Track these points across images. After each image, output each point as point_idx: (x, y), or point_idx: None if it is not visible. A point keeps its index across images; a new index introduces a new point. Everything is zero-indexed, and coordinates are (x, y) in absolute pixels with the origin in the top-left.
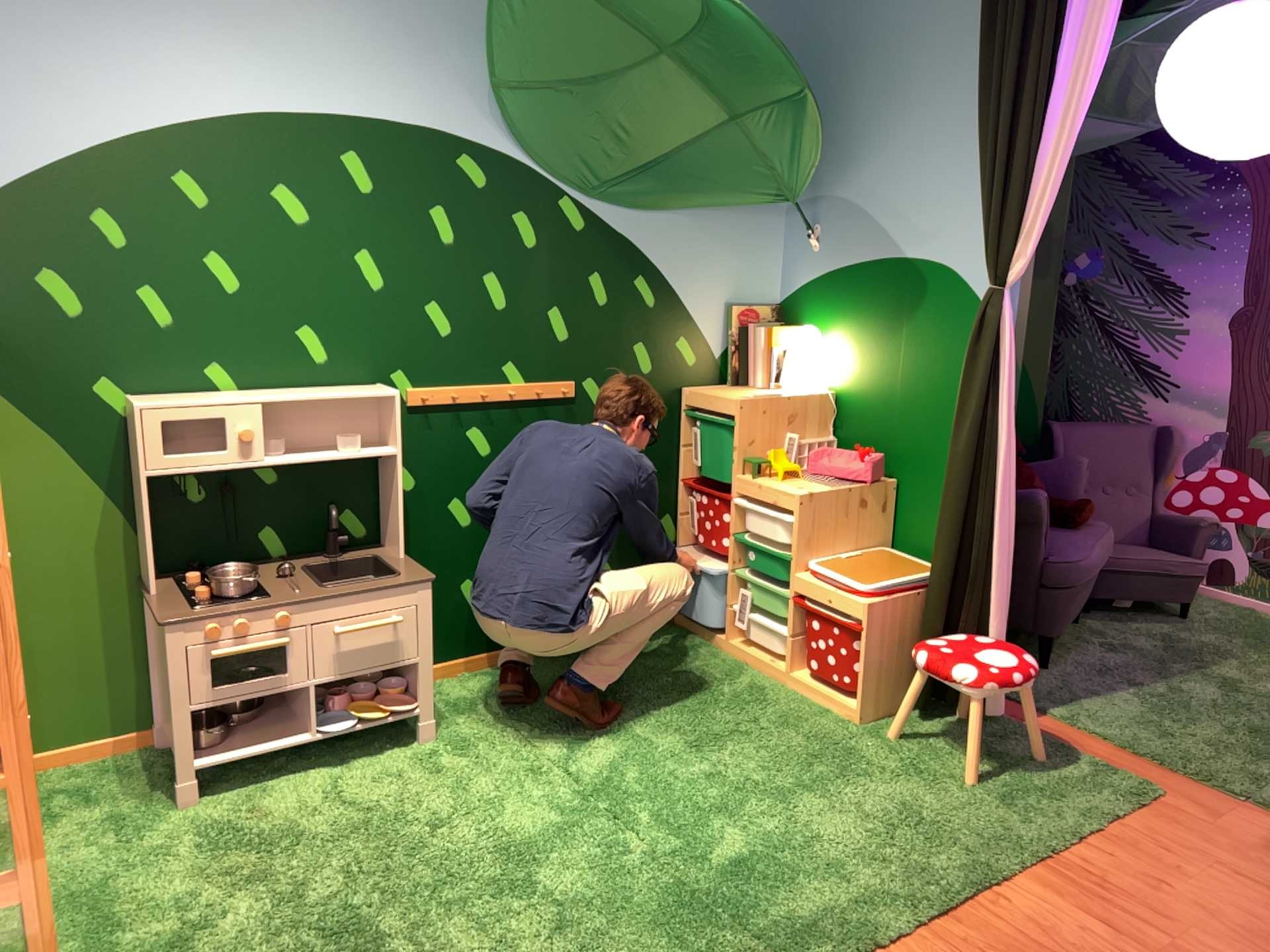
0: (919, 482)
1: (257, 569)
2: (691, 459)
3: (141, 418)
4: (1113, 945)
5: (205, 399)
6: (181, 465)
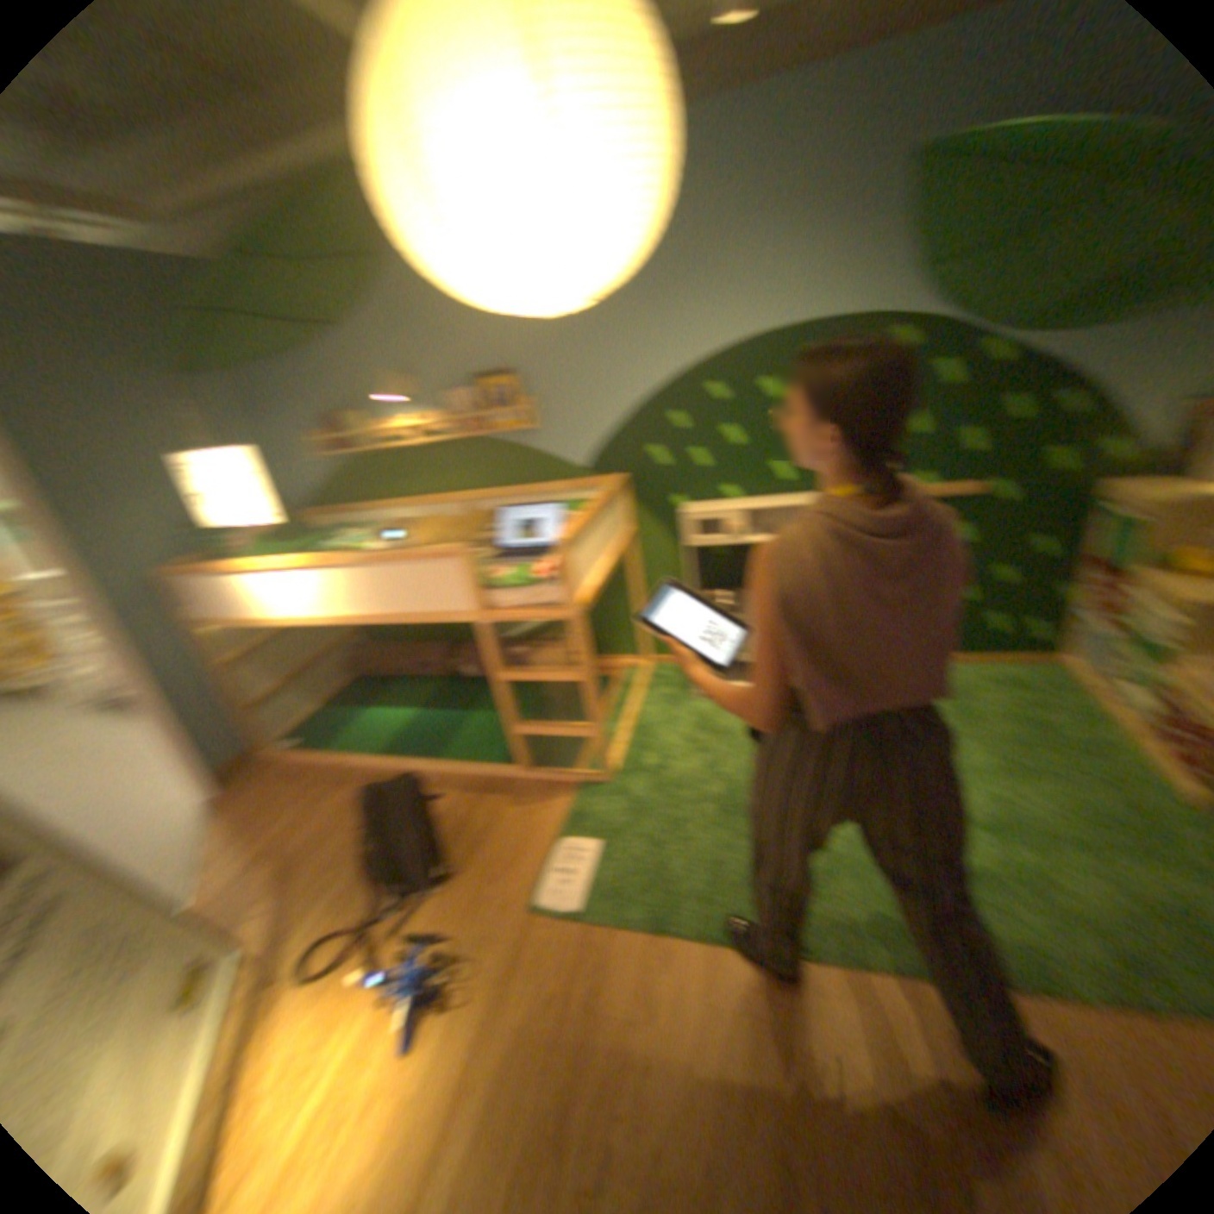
0: None
1: (741, 593)
2: (1095, 546)
3: (681, 520)
4: None
5: (713, 508)
6: (699, 542)
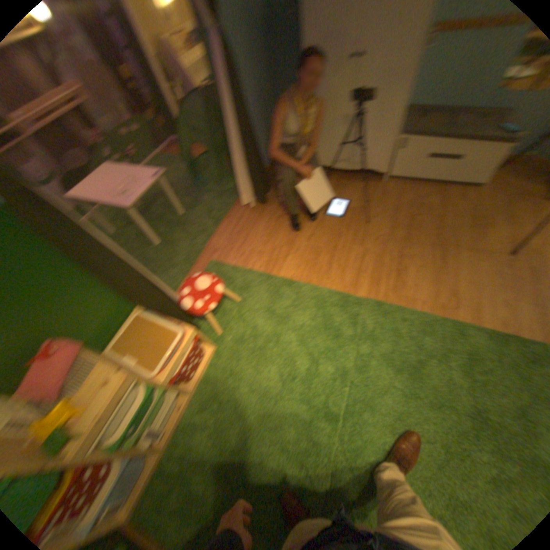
0: (71, 319)
1: None
2: None
3: None
4: (293, 254)
5: None
6: None
